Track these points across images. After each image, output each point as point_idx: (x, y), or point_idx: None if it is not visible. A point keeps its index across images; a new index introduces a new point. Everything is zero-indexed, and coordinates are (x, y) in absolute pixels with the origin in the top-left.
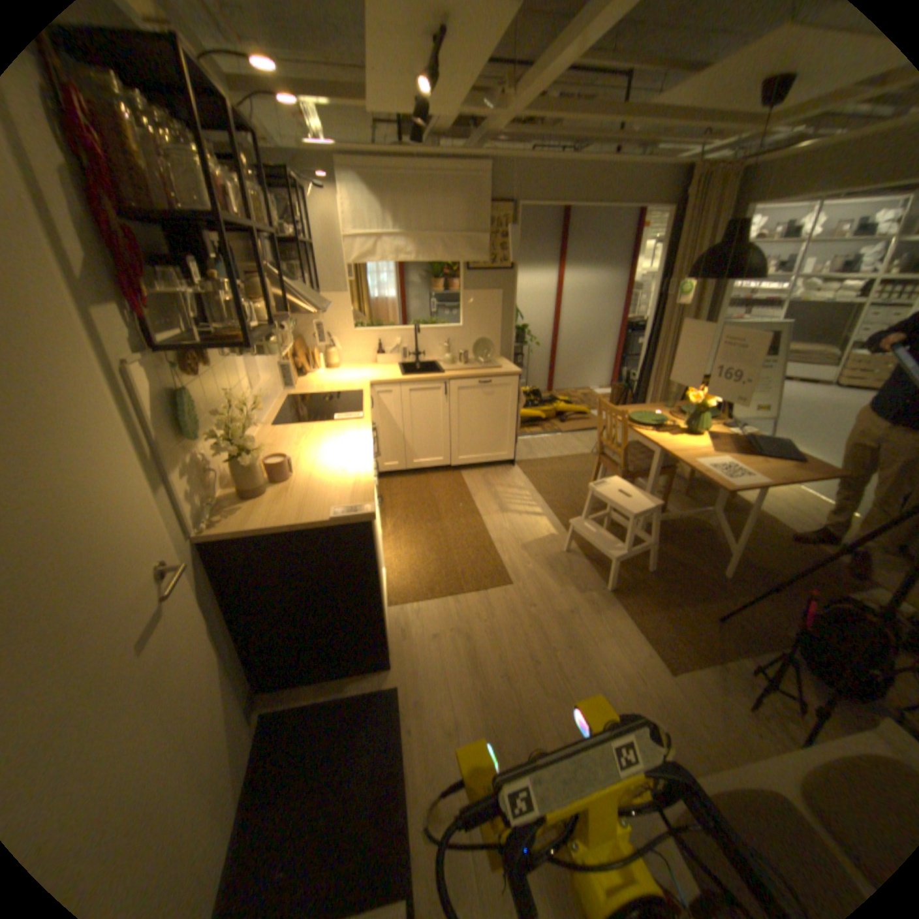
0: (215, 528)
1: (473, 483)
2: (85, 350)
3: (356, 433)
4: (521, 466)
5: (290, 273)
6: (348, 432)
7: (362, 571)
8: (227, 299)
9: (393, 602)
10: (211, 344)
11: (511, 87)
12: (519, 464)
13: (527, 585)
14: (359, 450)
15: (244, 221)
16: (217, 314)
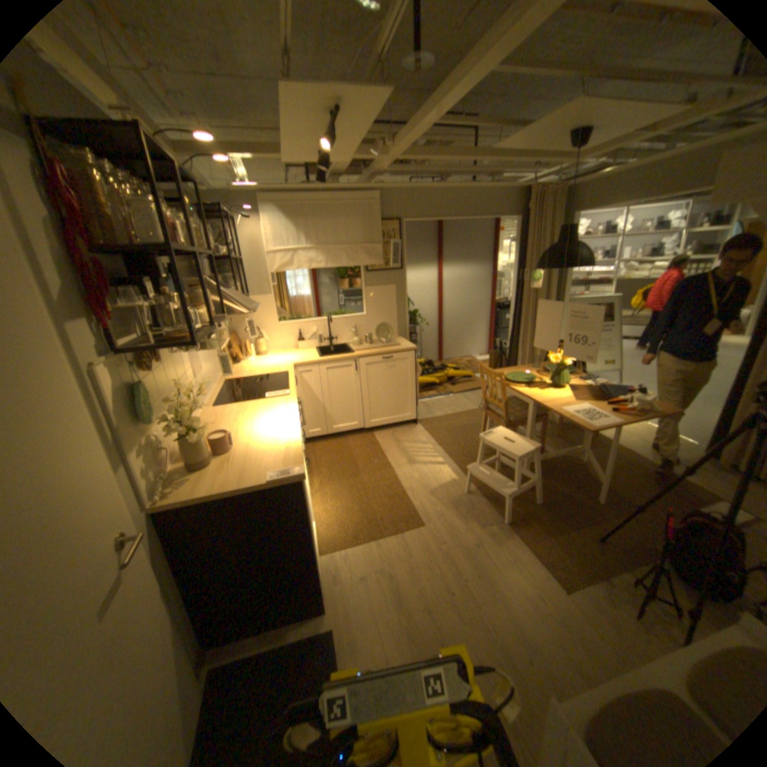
0: (166, 499)
1: (384, 441)
2: (60, 358)
3: (285, 407)
4: (423, 424)
5: (224, 282)
6: (277, 407)
7: (296, 526)
8: (175, 307)
9: (323, 552)
10: (163, 345)
11: (390, 141)
12: (421, 422)
13: (437, 525)
14: (288, 421)
15: (189, 248)
16: (167, 320)
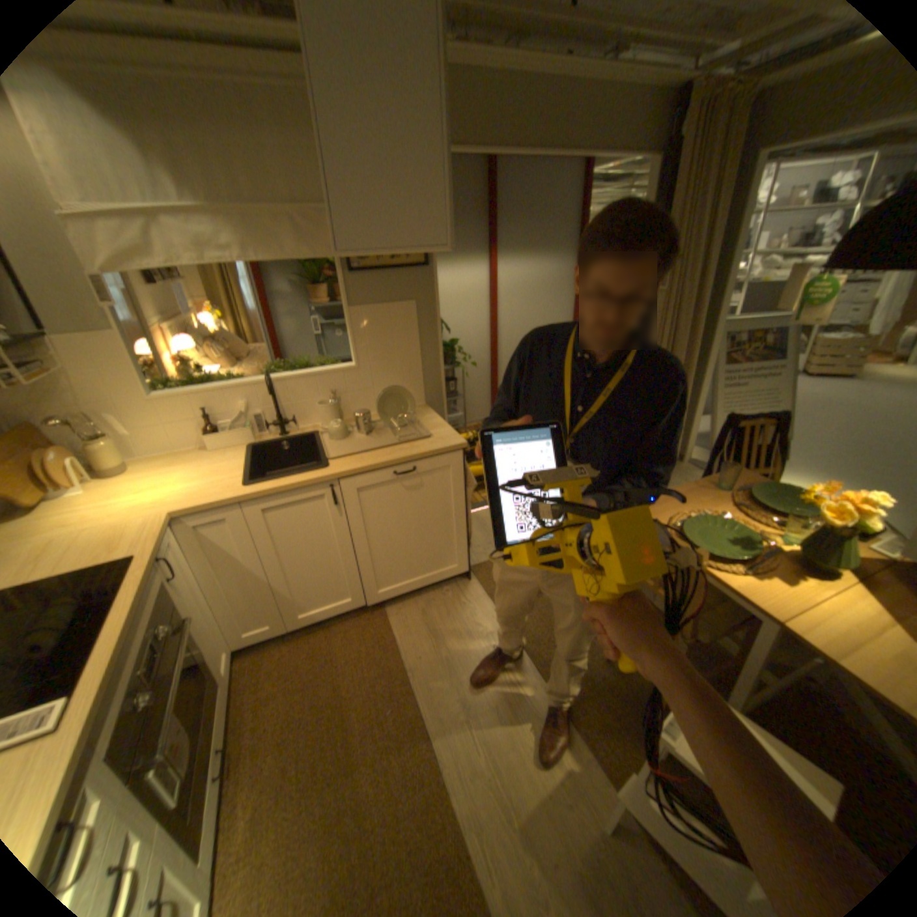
0: None
1: (405, 642)
2: None
3: None
4: (479, 580)
5: None
6: None
7: None
8: None
9: None
10: None
11: None
12: (474, 576)
13: None
14: None
15: None
16: None
